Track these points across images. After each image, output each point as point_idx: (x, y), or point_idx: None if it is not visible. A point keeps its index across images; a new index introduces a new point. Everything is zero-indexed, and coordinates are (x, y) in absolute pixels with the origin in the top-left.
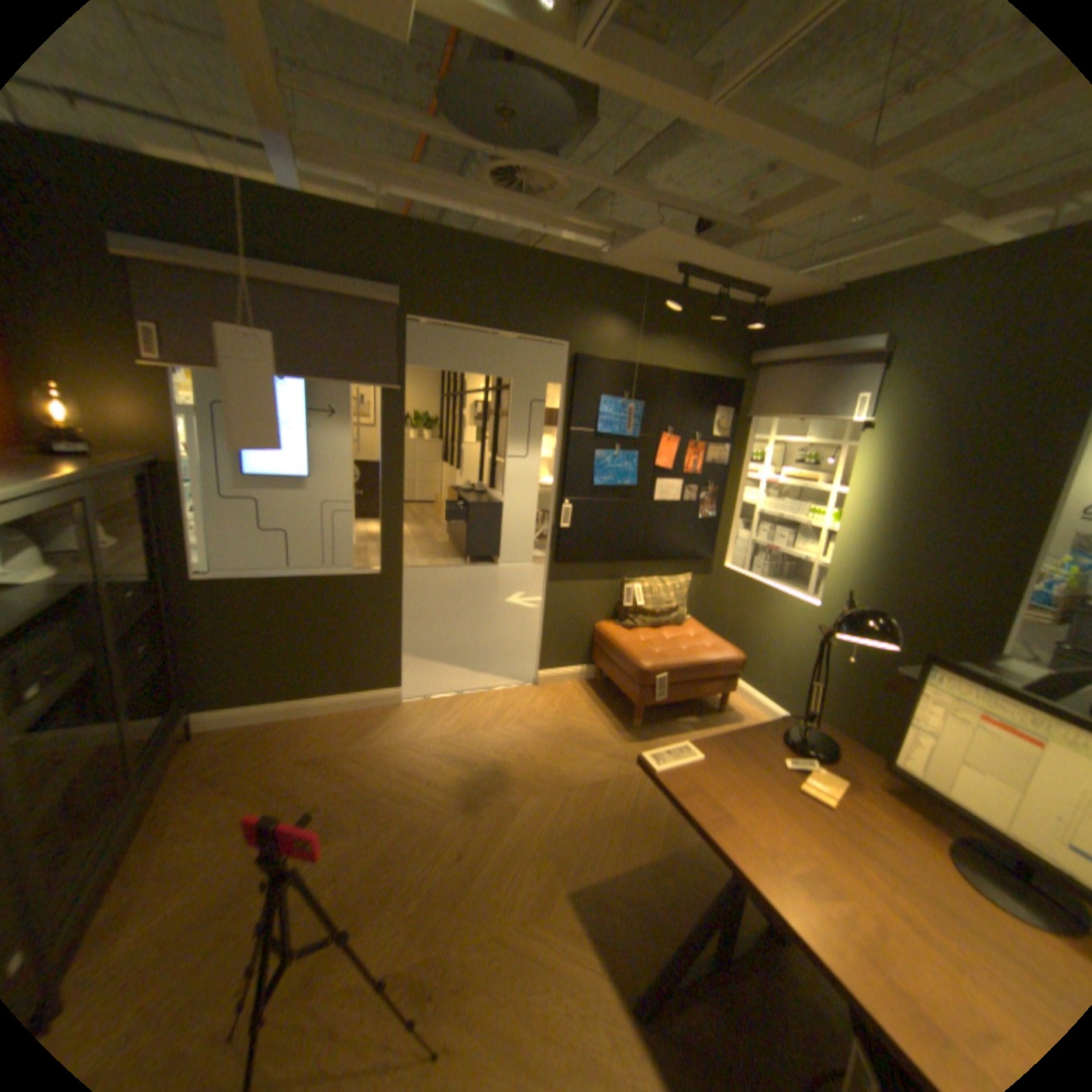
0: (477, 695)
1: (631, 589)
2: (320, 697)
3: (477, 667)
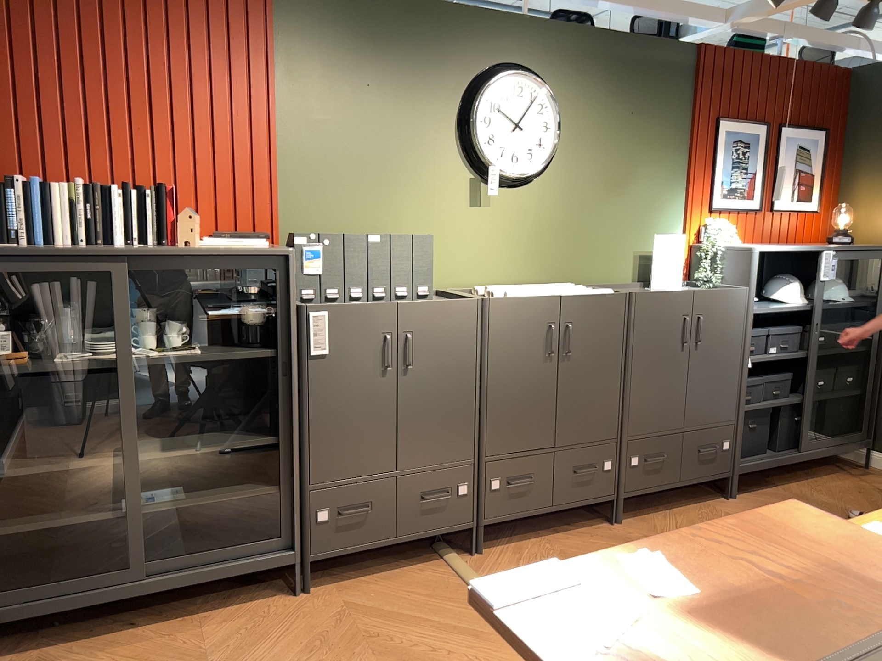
0: None
1: None
2: None
3: None
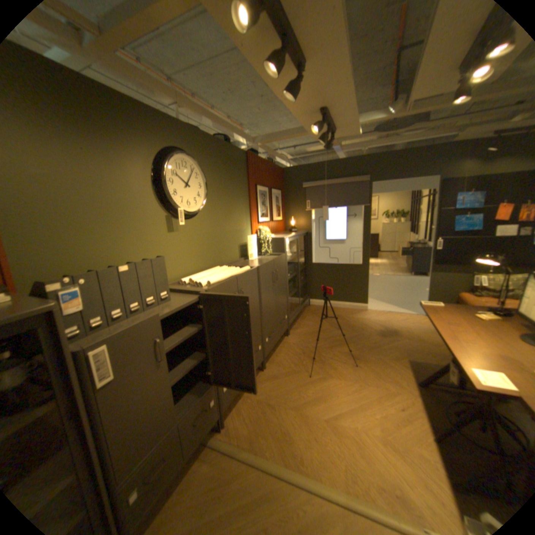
0: (397, 314)
1: (480, 278)
2: (342, 302)
3: (401, 307)
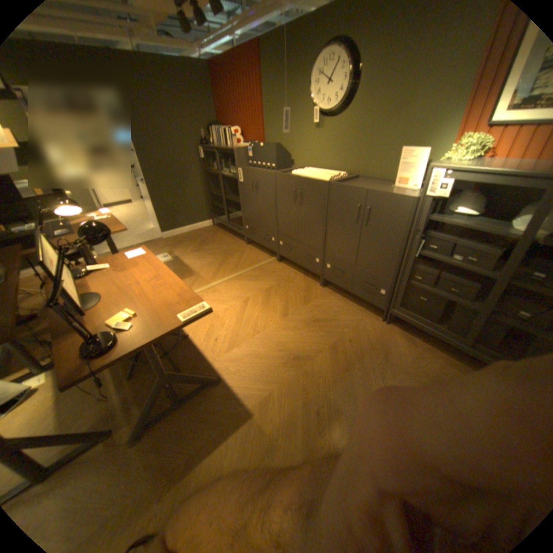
0: None
1: None
2: None
3: None
